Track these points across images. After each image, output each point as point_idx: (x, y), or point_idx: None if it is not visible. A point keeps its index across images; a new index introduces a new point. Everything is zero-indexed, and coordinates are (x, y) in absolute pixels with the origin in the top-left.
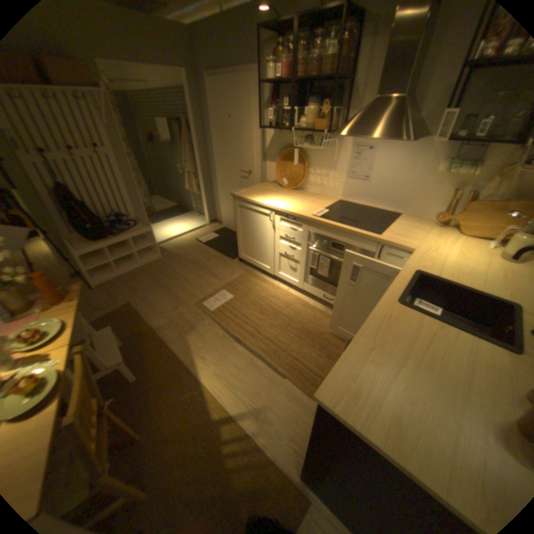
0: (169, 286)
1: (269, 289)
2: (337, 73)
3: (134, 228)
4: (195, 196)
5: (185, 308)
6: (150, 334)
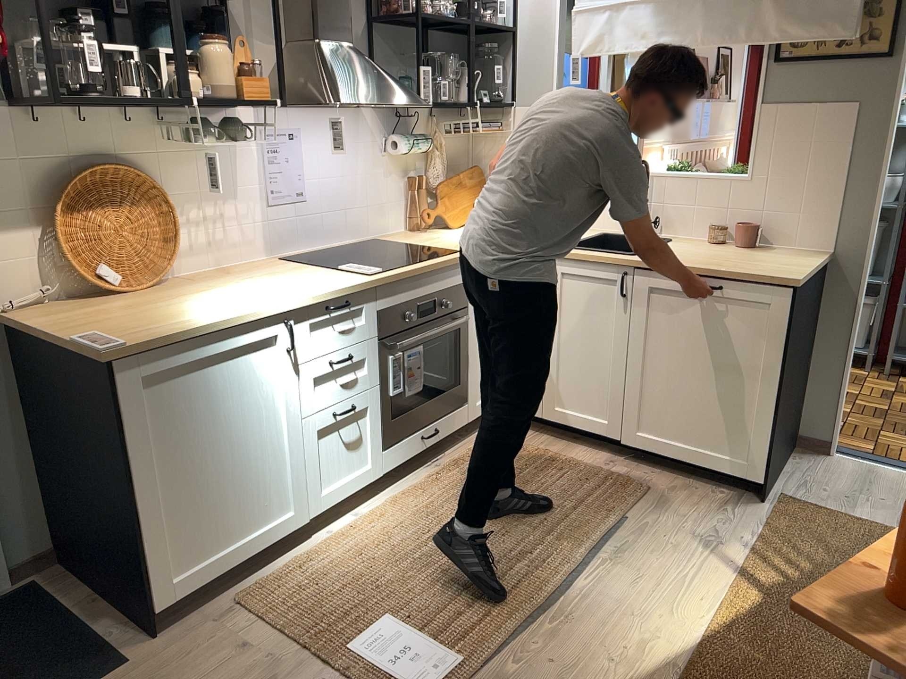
0: None
1: (359, 542)
2: None
3: None
4: None
5: None
6: None
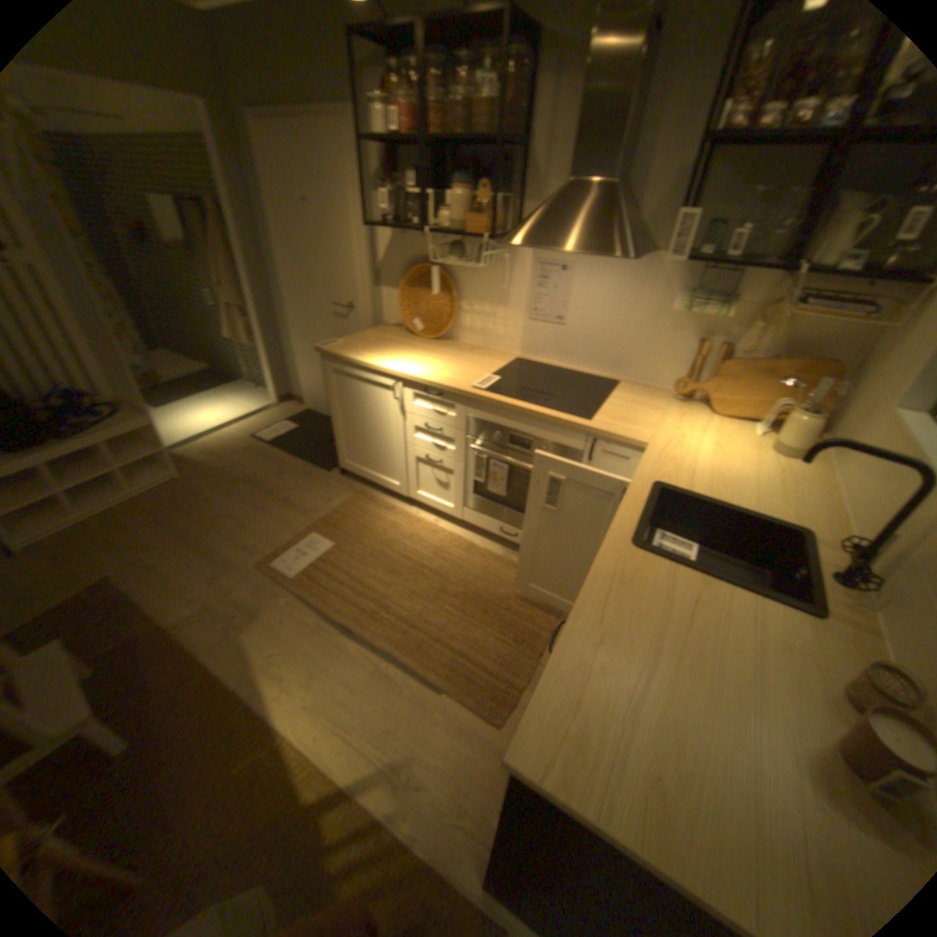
0: (198, 536)
1: (402, 525)
2: (499, 134)
3: (109, 422)
4: (244, 351)
5: (235, 579)
6: (158, 644)
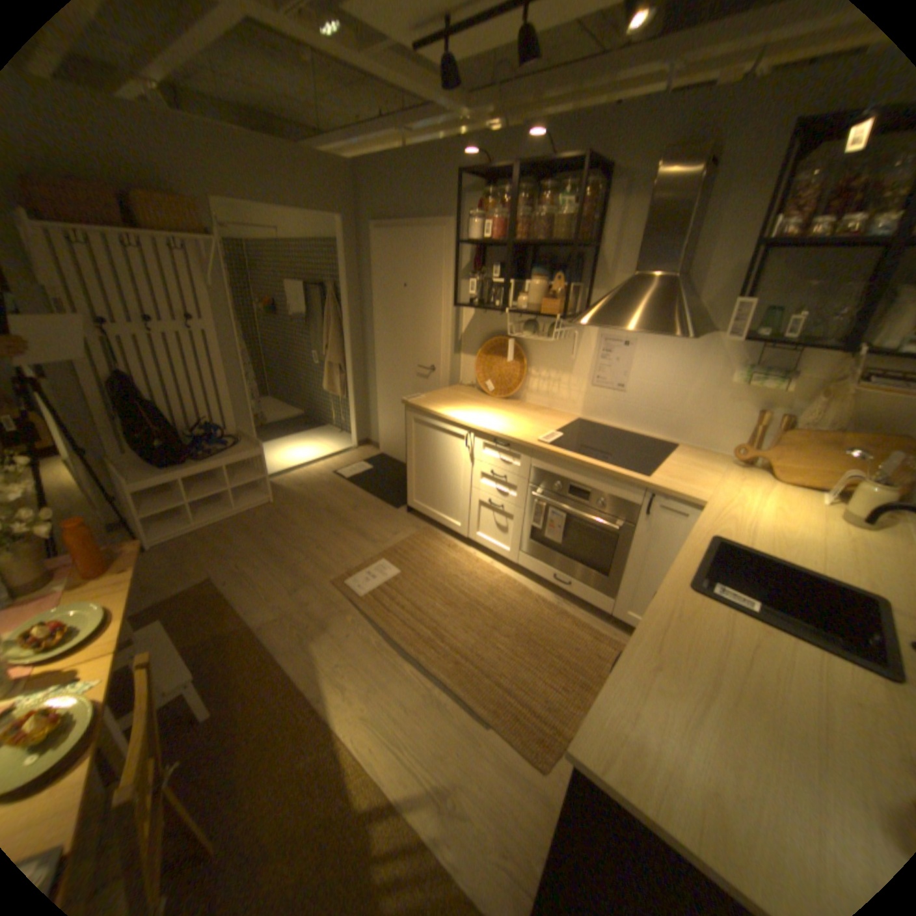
0: (287, 550)
1: (461, 562)
2: (577, 239)
3: (236, 449)
4: (339, 400)
5: (314, 591)
6: (249, 638)
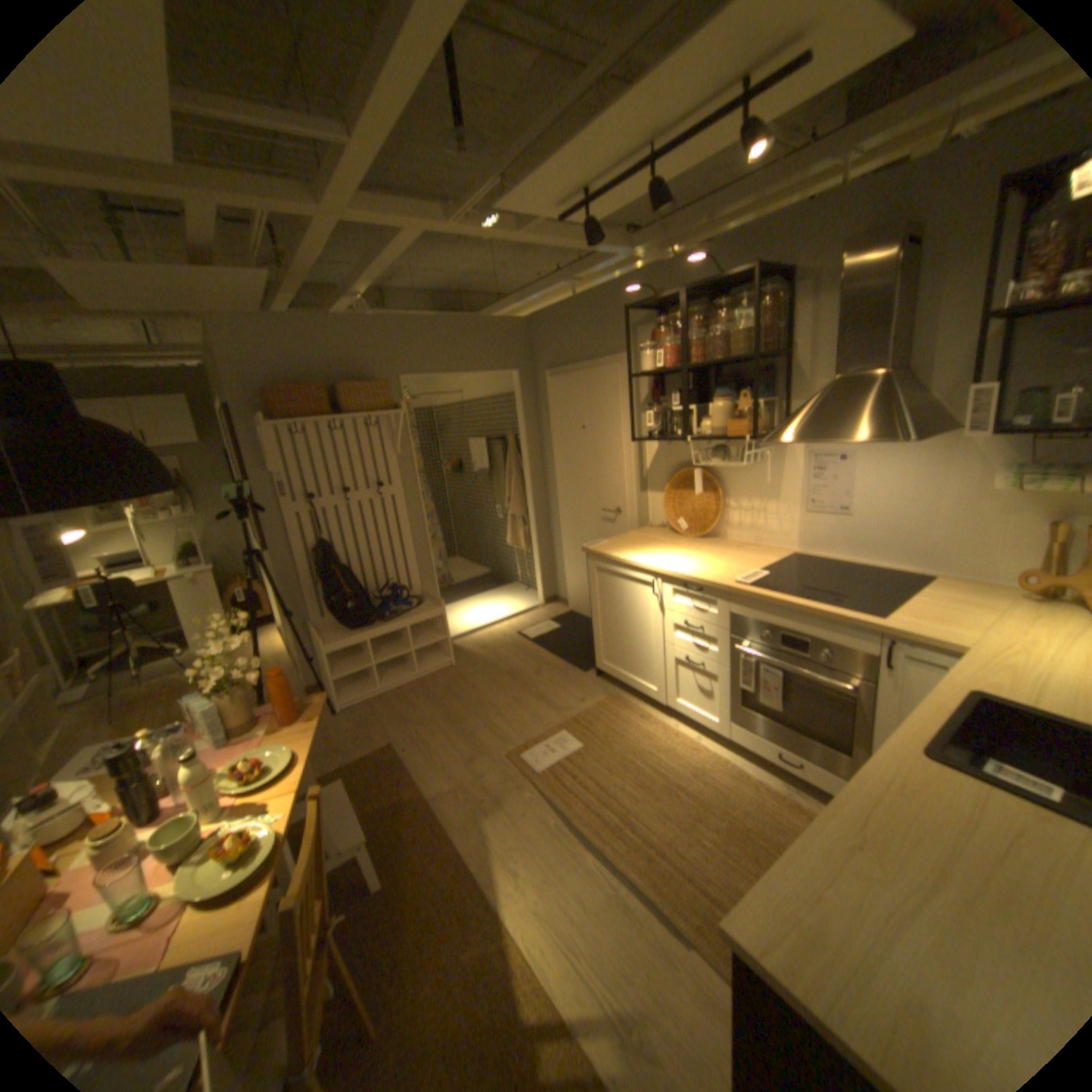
0: (465, 717)
1: (659, 736)
2: (760, 351)
3: (419, 609)
4: (523, 555)
5: (490, 763)
6: (422, 809)
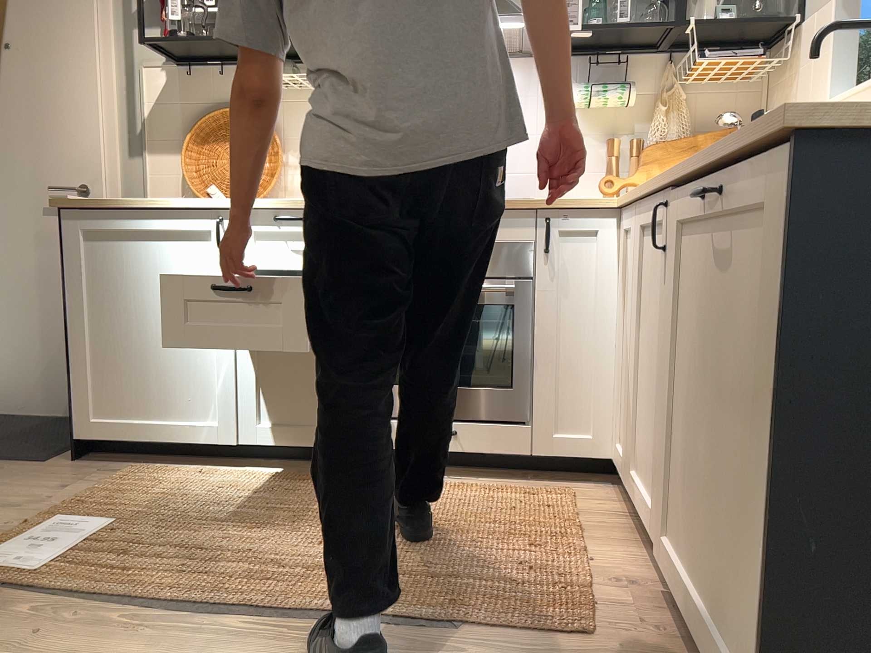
0: None
1: (243, 484)
2: None
3: None
4: None
5: None
6: None
